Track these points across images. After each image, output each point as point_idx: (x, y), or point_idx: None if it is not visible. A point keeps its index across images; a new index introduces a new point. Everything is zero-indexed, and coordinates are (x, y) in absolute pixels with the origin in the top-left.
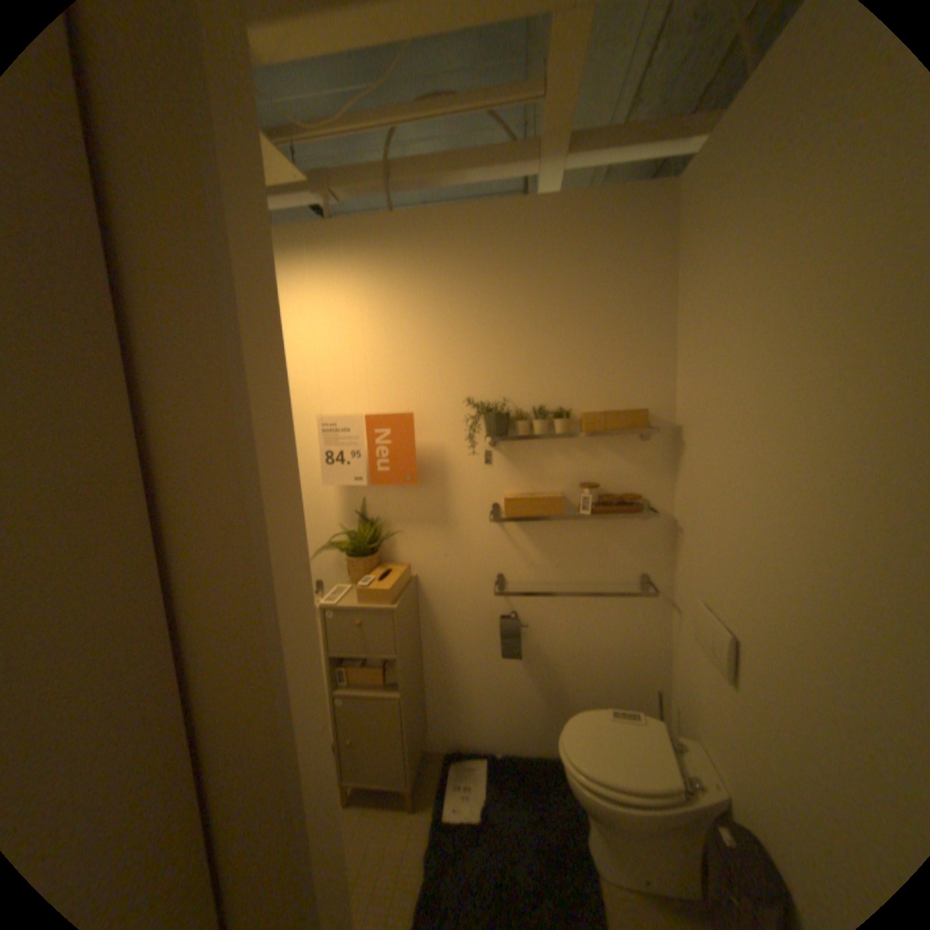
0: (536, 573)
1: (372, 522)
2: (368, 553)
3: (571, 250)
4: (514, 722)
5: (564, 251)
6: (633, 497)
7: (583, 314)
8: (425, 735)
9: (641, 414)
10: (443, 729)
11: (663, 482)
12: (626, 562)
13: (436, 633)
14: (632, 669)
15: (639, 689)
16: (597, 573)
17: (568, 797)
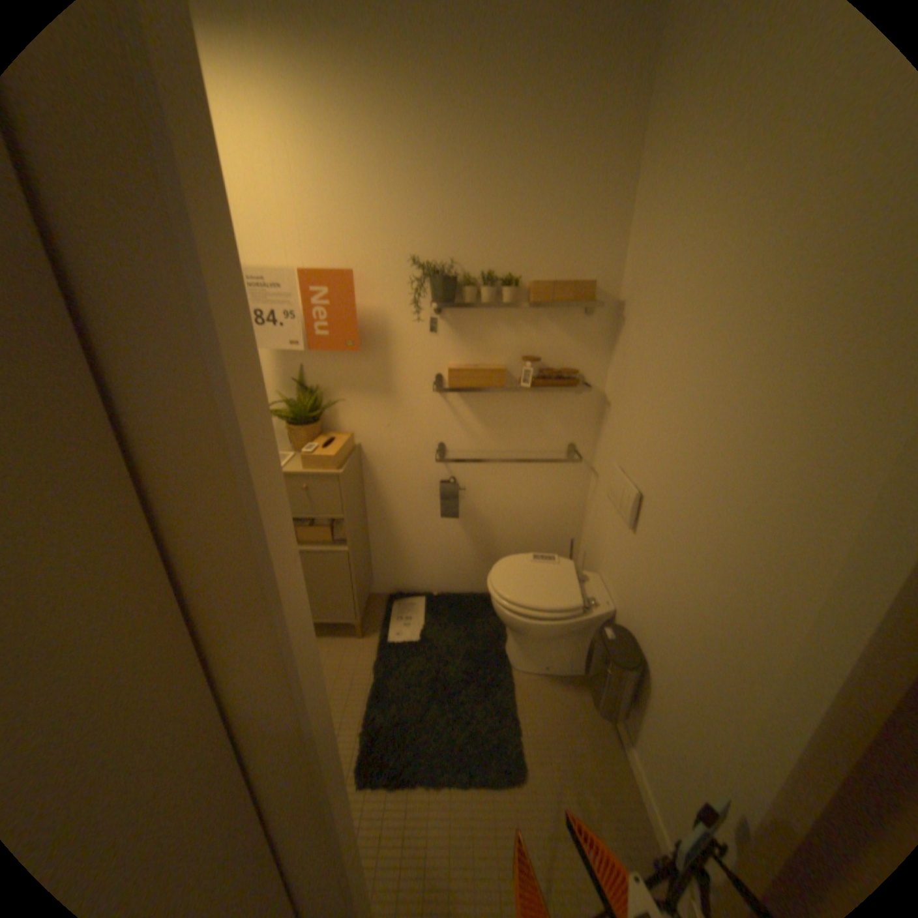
0: (475, 442)
1: (311, 389)
2: (309, 421)
3: (536, 71)
4: (449, 566)
5: (528, 71)
6: (570, 371)
7: (543, 161)
8: (371, 580)
9: (589, 285)
10: (387, 574)
11: (599, 357)
12: (557, 432)
13: (380, 496)
14: (551, 522)
15: (555, 538)
16: (530, 442)
17: (491, 618)
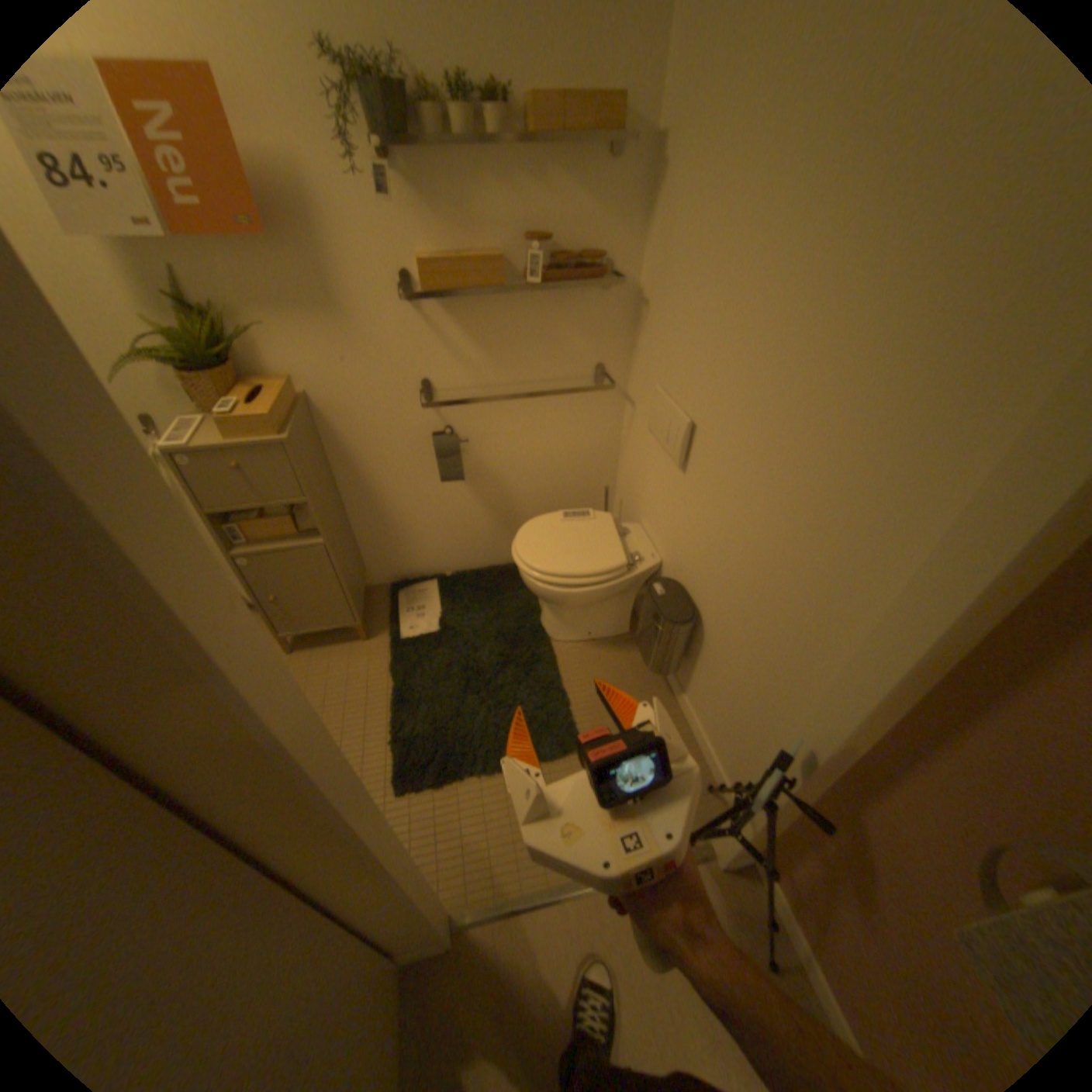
0: (472, 374)
1: (200, 310)
2: (214, 363)
3: None
4: (462, 541)
5: None
6: (594, 255)
7: None
8: (364, 572)
9: (617, 101)
10: (383, 562)
11: (632, 230)
12: (580, 350)
13: (352, 465)
14: (580, 470)
15: (586, 488)
16: (547, 367)
17: (520, 591)
